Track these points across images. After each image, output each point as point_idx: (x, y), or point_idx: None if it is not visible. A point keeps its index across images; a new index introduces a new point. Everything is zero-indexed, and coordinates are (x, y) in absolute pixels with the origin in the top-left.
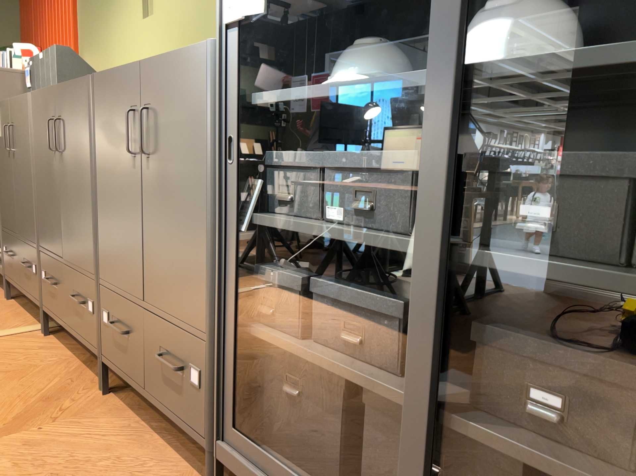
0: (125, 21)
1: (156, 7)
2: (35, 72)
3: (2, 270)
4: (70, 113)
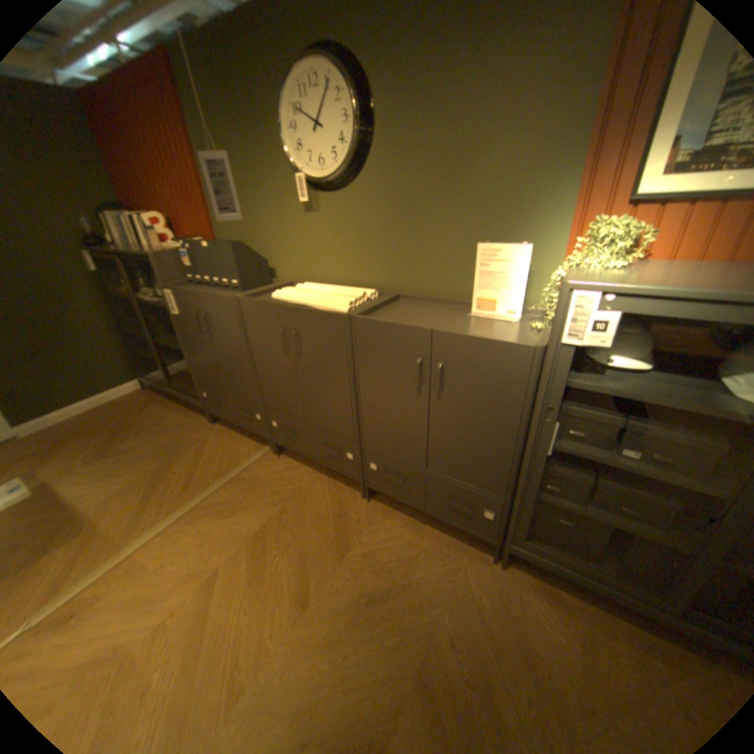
0: (278, 208)
1: (323, 206)
2: (194, 255)
3: (199, 406)
4: (312, 332)
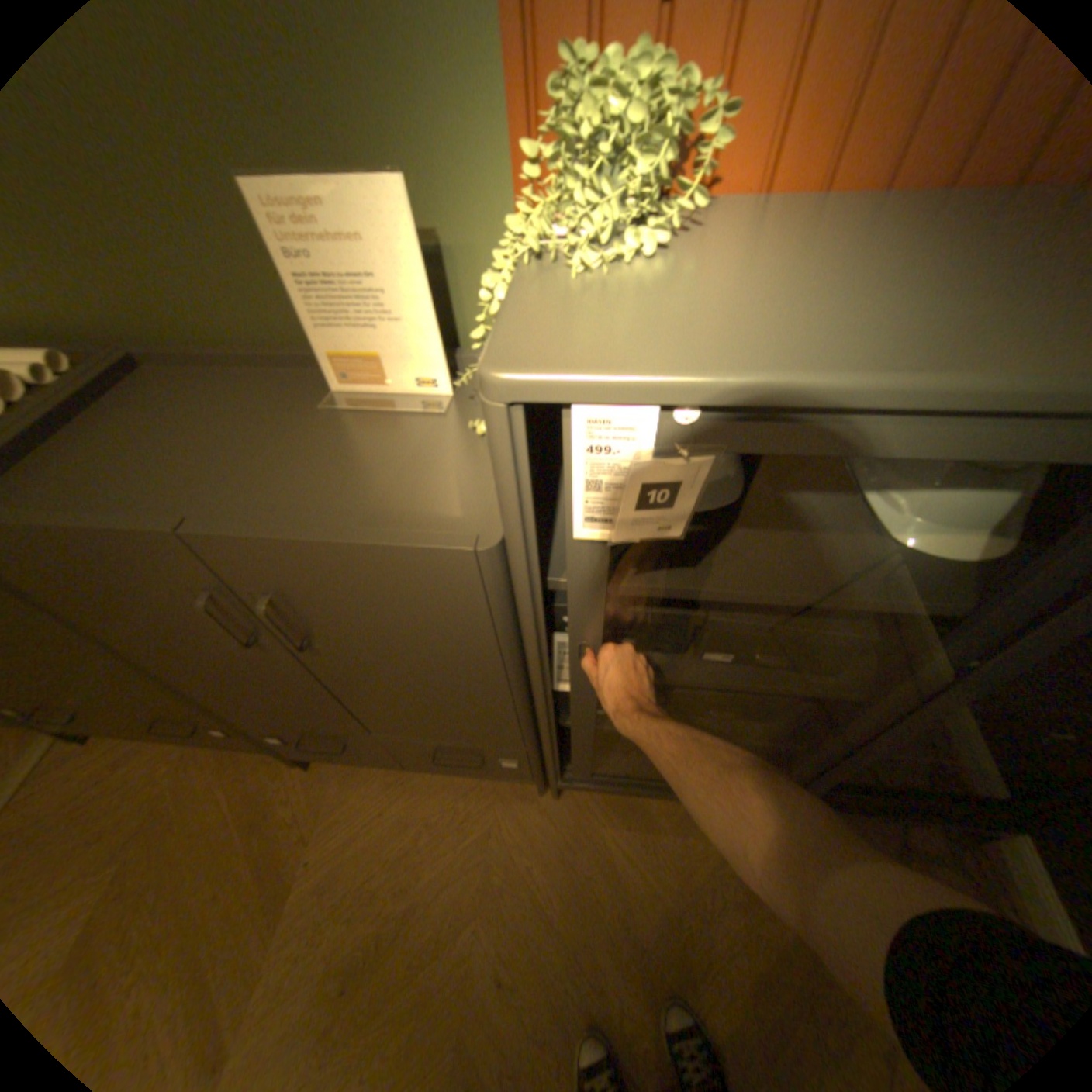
0: None
1: None
2: None
3: None
4: None
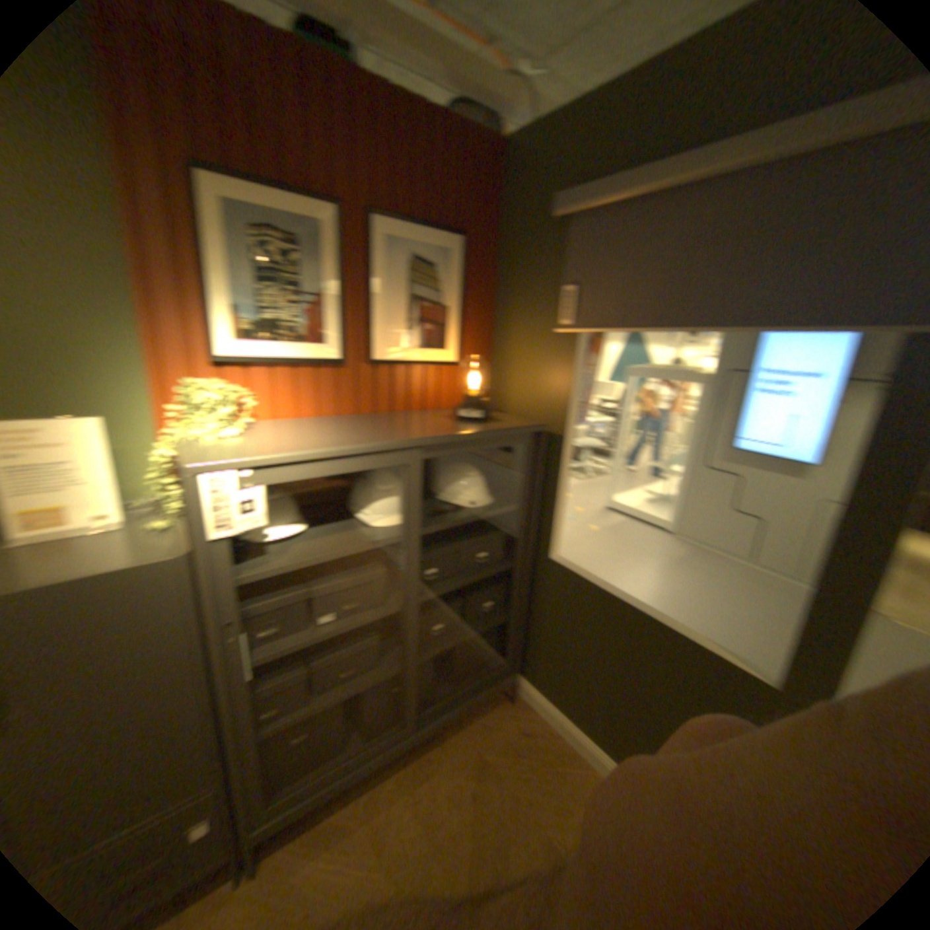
0: None
1: None
2: None
3: None
4: None
